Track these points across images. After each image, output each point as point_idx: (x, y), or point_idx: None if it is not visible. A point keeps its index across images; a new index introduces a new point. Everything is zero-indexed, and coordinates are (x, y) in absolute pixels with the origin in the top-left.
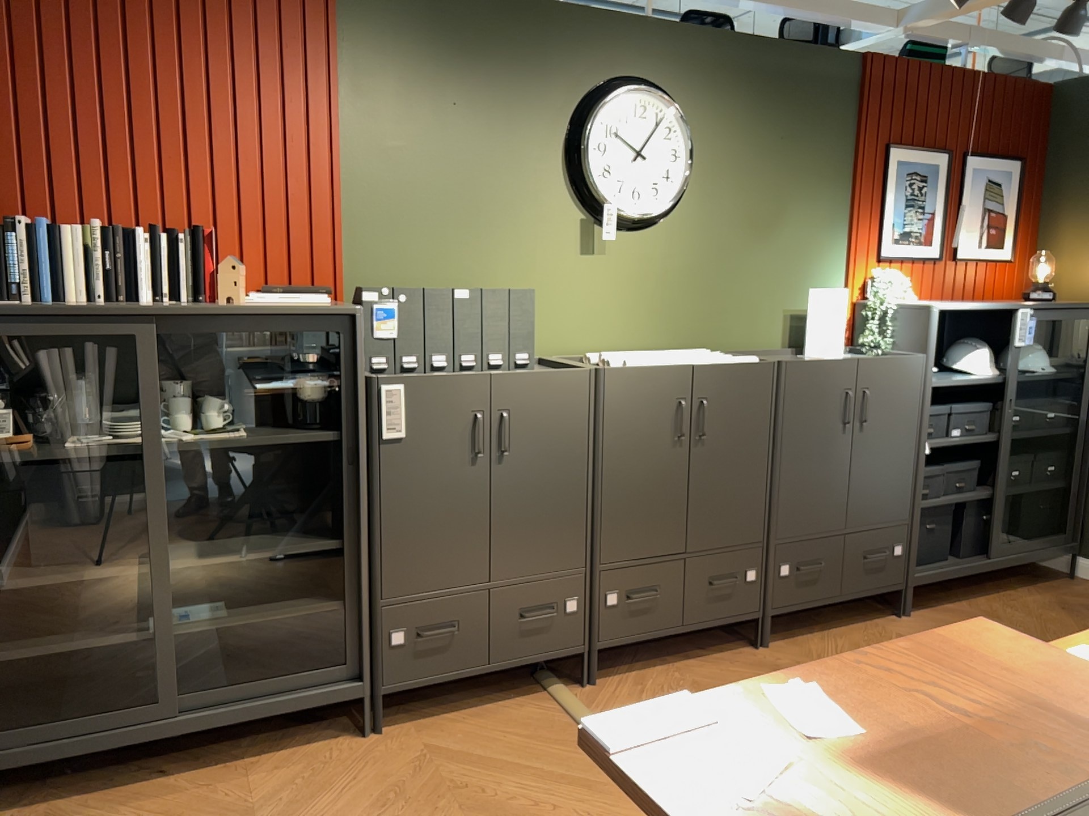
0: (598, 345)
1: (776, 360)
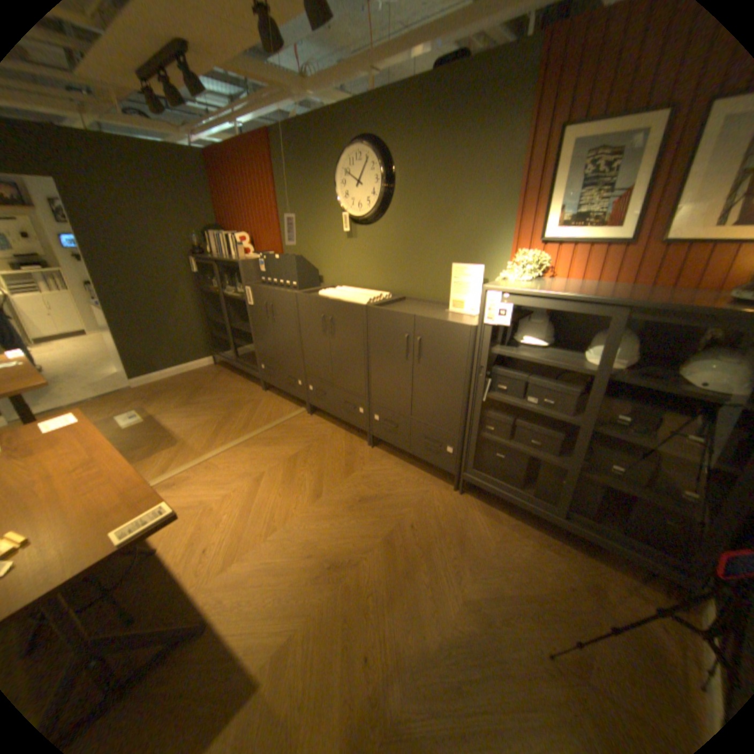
0: (356, 284)
1: (374, 305)
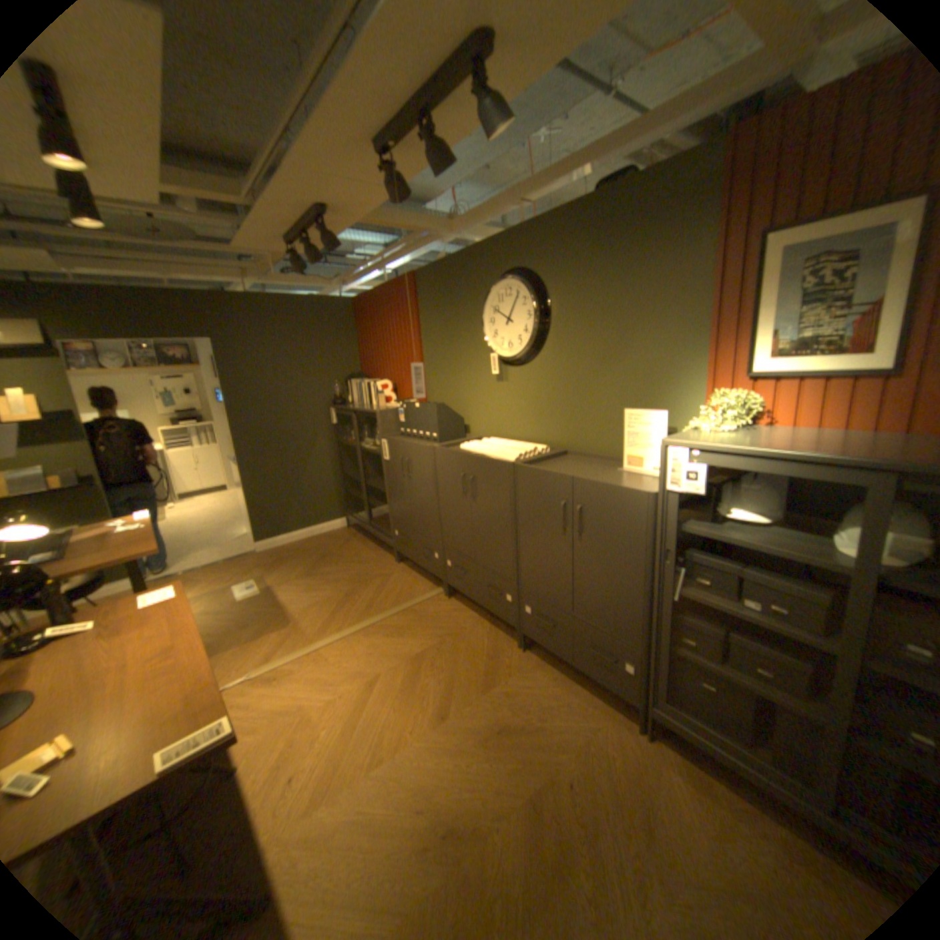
0: (507, 435)
1: (523, 462)
